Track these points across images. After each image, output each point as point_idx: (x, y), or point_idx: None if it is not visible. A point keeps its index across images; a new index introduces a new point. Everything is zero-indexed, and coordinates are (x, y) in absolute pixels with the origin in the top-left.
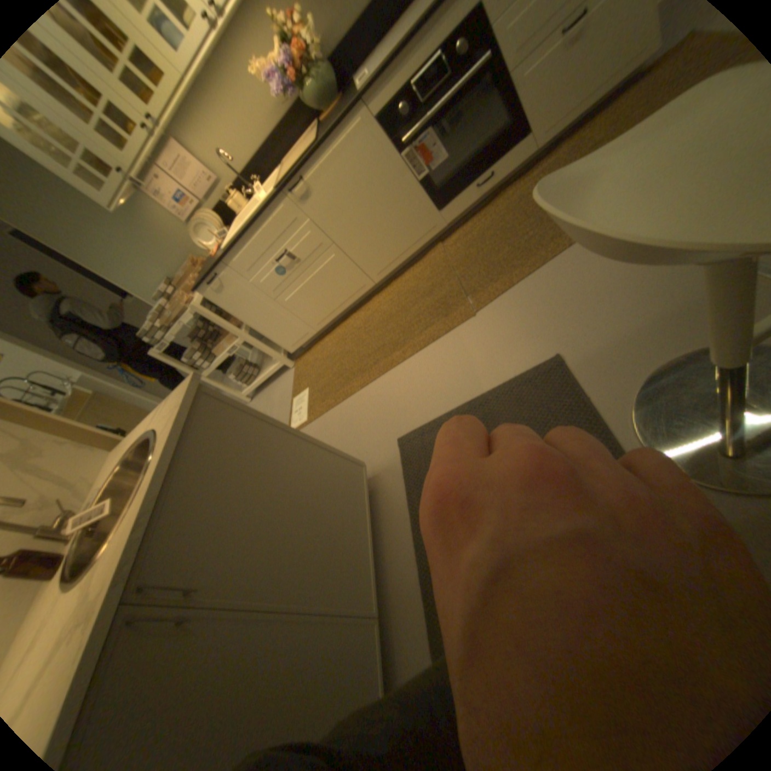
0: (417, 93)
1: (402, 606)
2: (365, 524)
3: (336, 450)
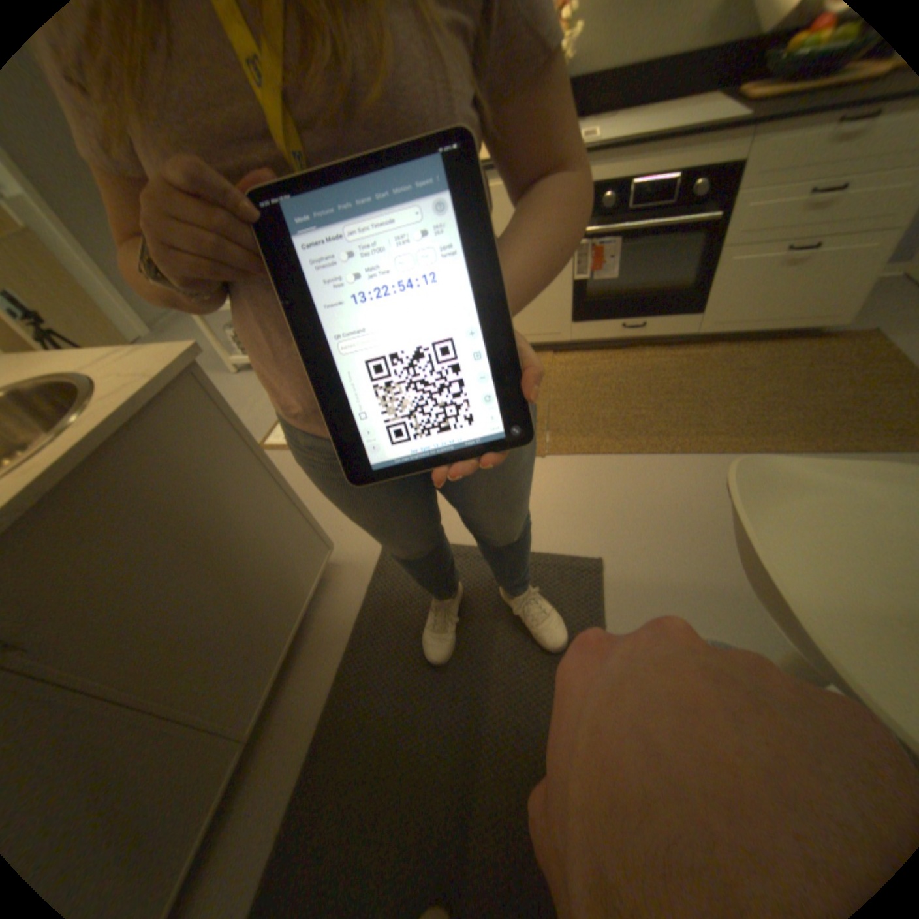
0: (630, 195)
1: (281, 740)
2: (292, 621)
3: (310, 518)
